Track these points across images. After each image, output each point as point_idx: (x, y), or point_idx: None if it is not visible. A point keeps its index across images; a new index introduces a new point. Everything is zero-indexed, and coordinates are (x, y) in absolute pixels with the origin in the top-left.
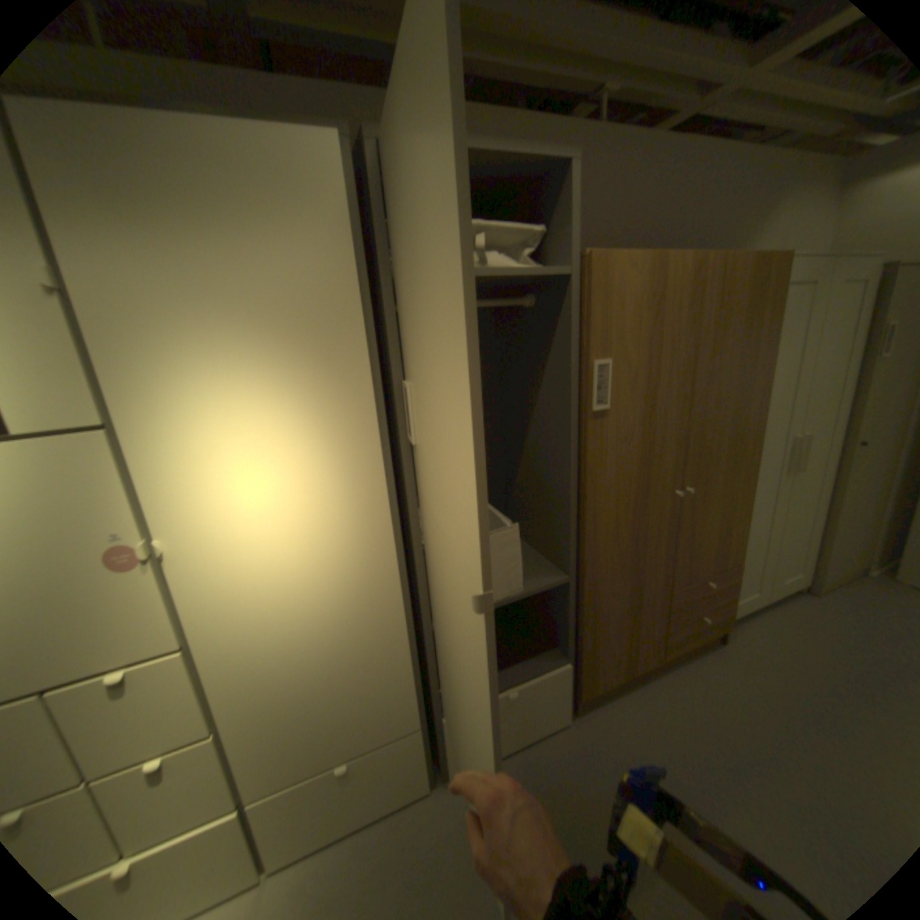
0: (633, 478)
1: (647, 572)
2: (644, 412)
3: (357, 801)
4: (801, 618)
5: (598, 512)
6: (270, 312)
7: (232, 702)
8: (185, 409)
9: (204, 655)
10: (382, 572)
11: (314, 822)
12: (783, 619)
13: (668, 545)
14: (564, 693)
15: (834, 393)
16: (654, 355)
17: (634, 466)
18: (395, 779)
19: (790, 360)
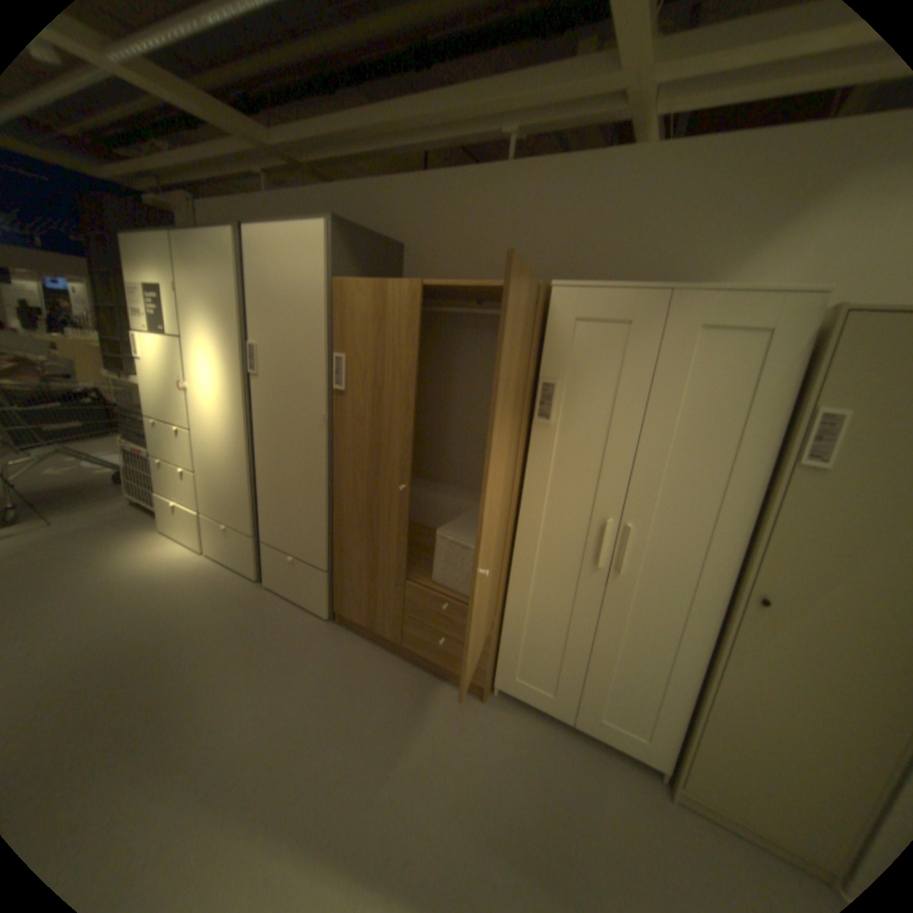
0: (367, 453)
1: (382, 543)
2: (374, 403)
3: (229, 552)
4: (598, 775)
5: (342, 466)
6: (213, 303)
7: (199, 463)
8: (194, 337)
9: (194, 437)
10: (240, 436)
11: (216, 545)
12: (578, 755)
13: (400, 531)
14: (322, 590)
15: (705, 490)
16: (380, 360)
17: (367, 444)
18: (242, 556)
19: (590, 413)
